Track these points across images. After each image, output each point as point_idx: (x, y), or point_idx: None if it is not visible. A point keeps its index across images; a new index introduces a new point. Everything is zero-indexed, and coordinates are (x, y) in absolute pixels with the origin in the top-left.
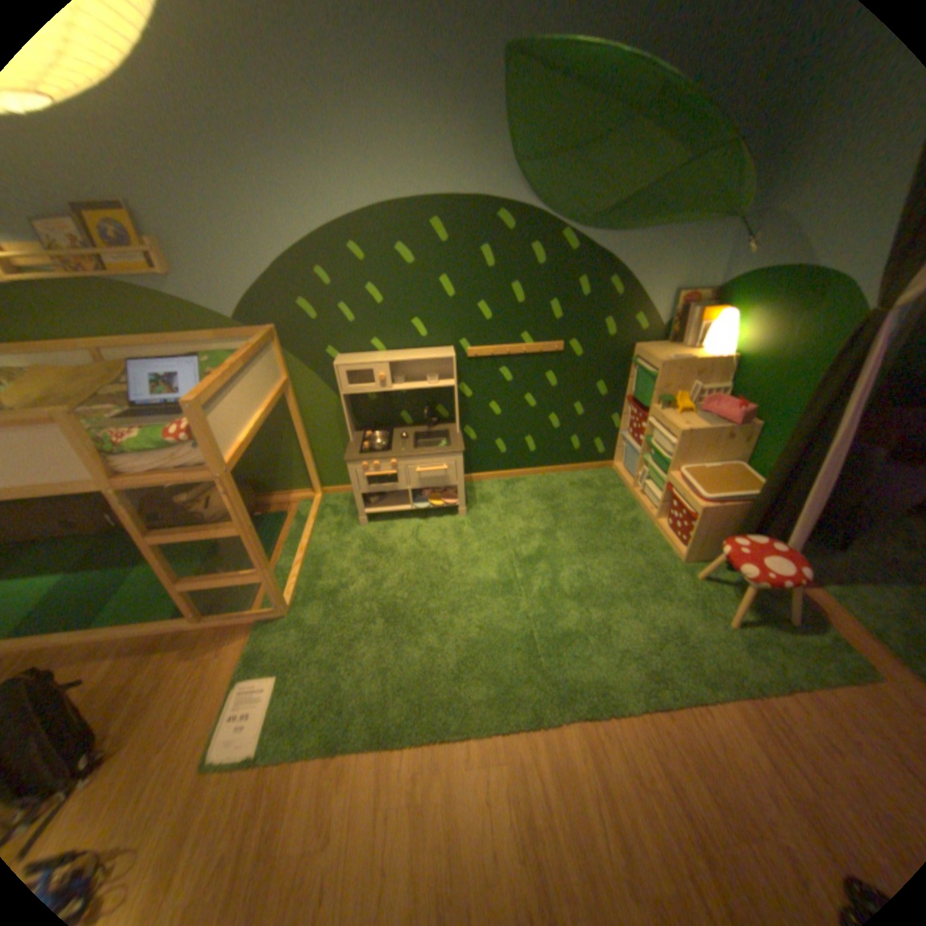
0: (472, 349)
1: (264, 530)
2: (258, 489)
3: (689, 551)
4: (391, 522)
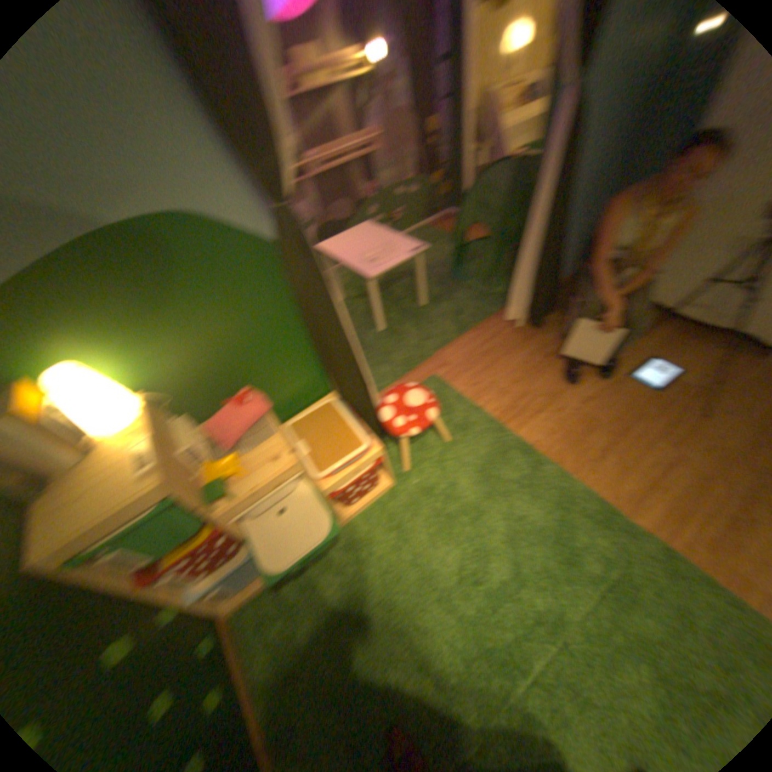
0: None
1: None
2: None
3: (391, 474)
4: None
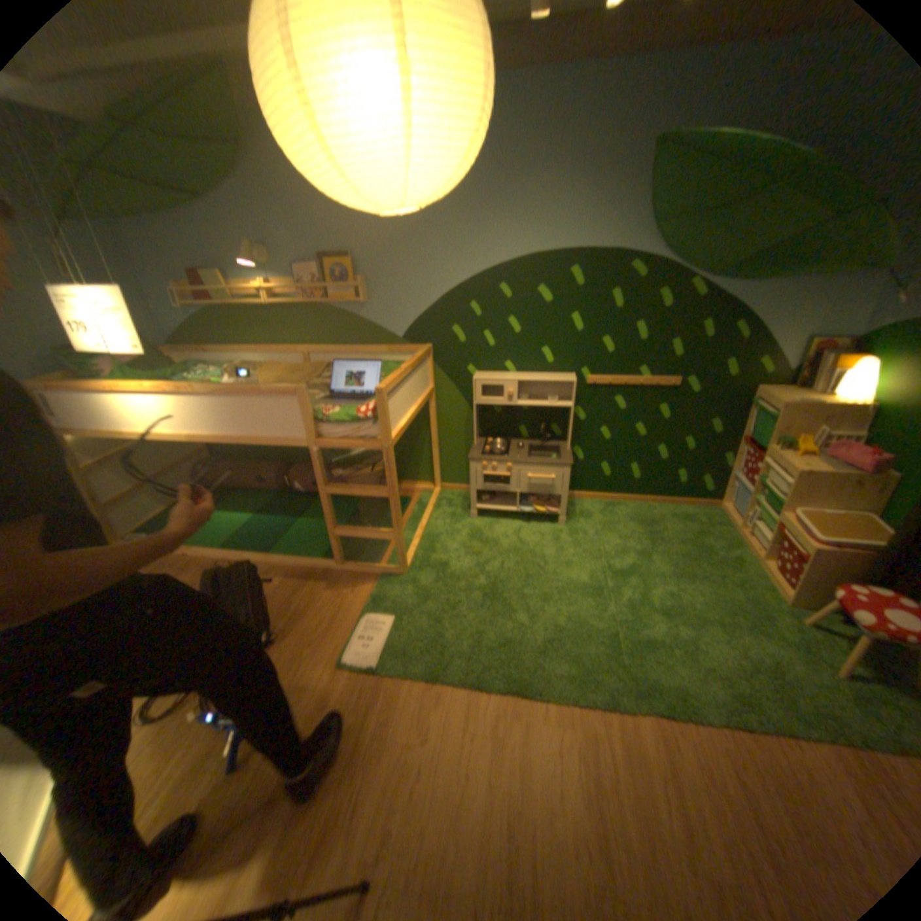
0: (592, 376)
1: None
2: None
3: (798, 595)
4: (497, 520)
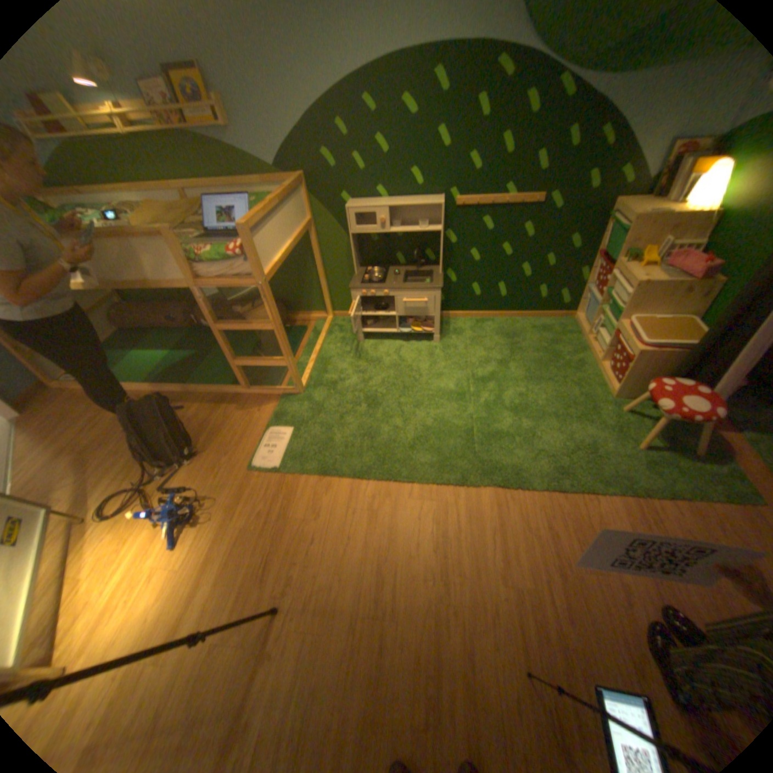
0: (460, 198)
1: (291, 337)
2: (288, 308)
3: (621, 388)
4: (381, 341)
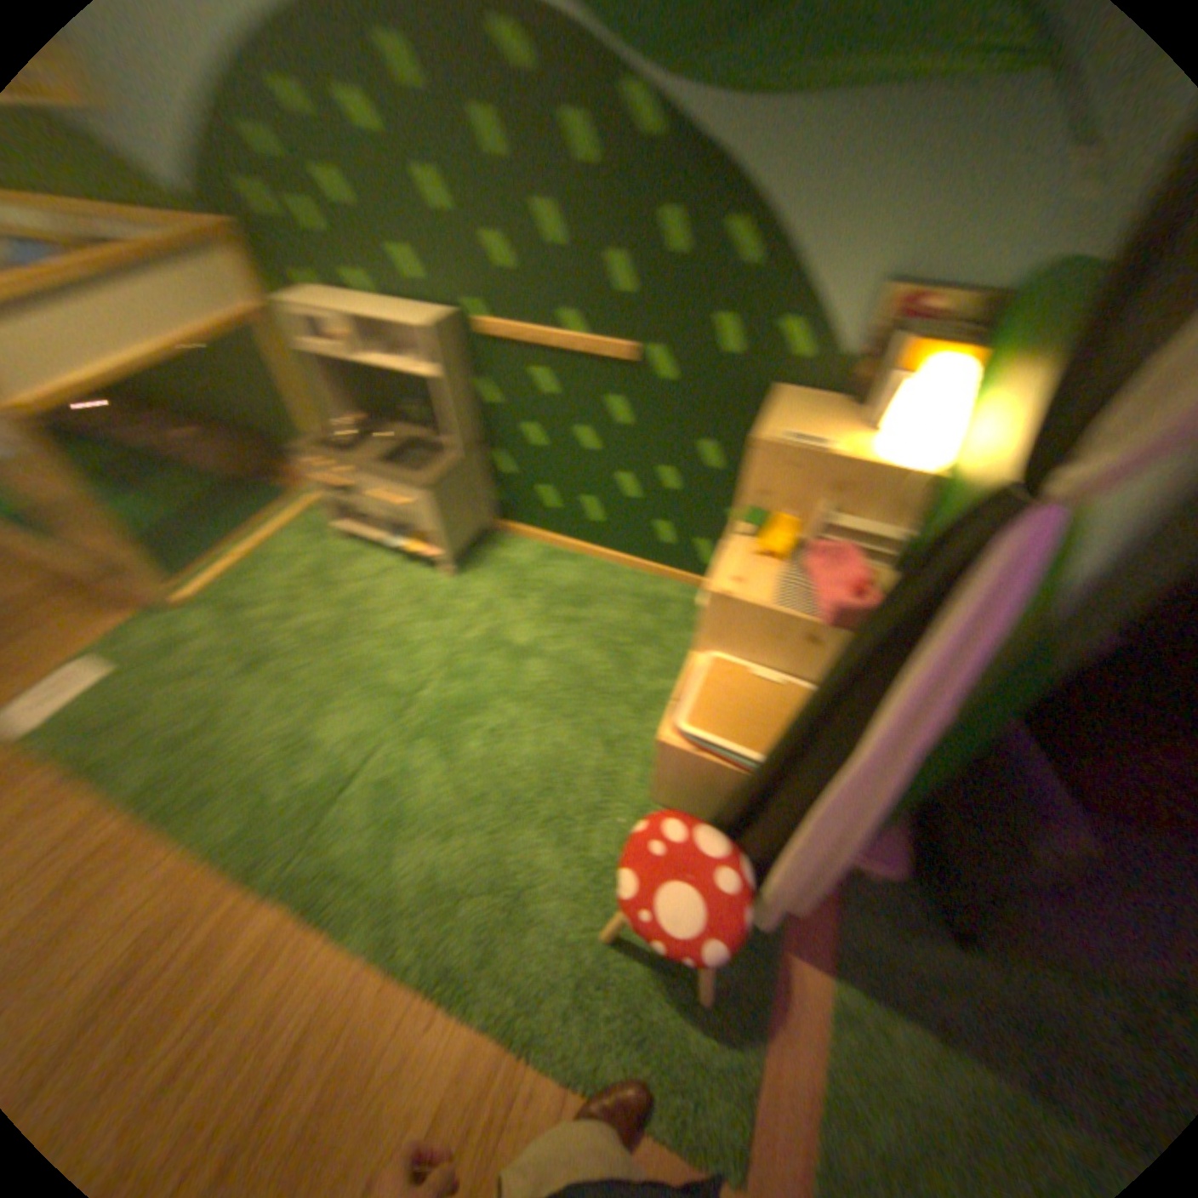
0: (480, 320)
1: (243, 504)
2: (271, 451)
3: (651, 790)
4: (365, 551)
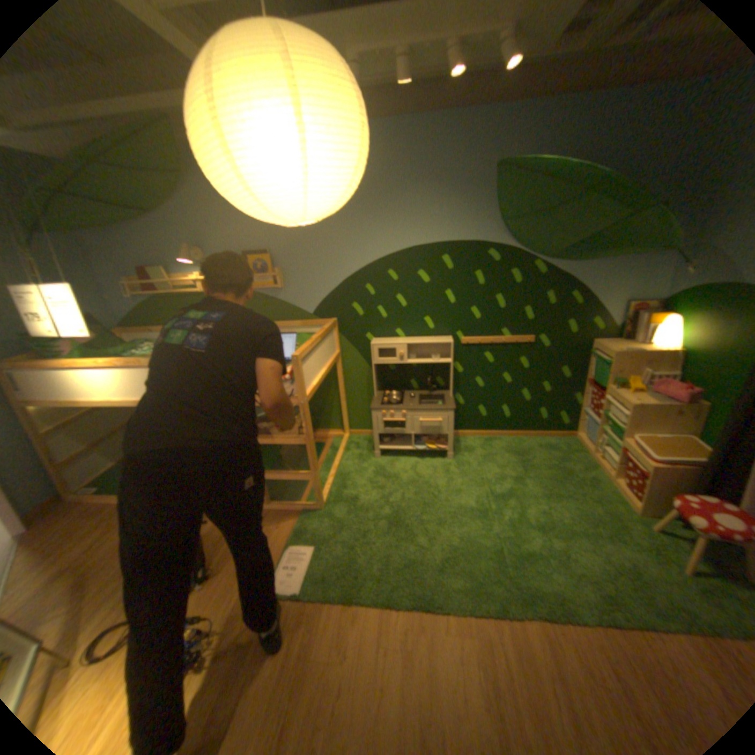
0: (465, 338)
1: None
2: None
3: (645, 506)
4: (397, 458)
